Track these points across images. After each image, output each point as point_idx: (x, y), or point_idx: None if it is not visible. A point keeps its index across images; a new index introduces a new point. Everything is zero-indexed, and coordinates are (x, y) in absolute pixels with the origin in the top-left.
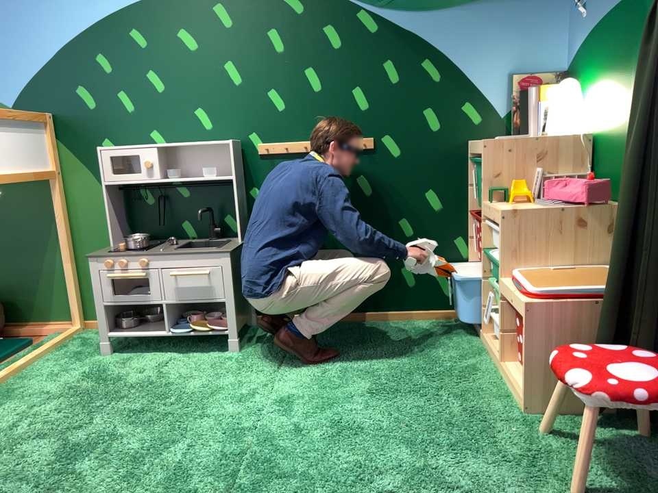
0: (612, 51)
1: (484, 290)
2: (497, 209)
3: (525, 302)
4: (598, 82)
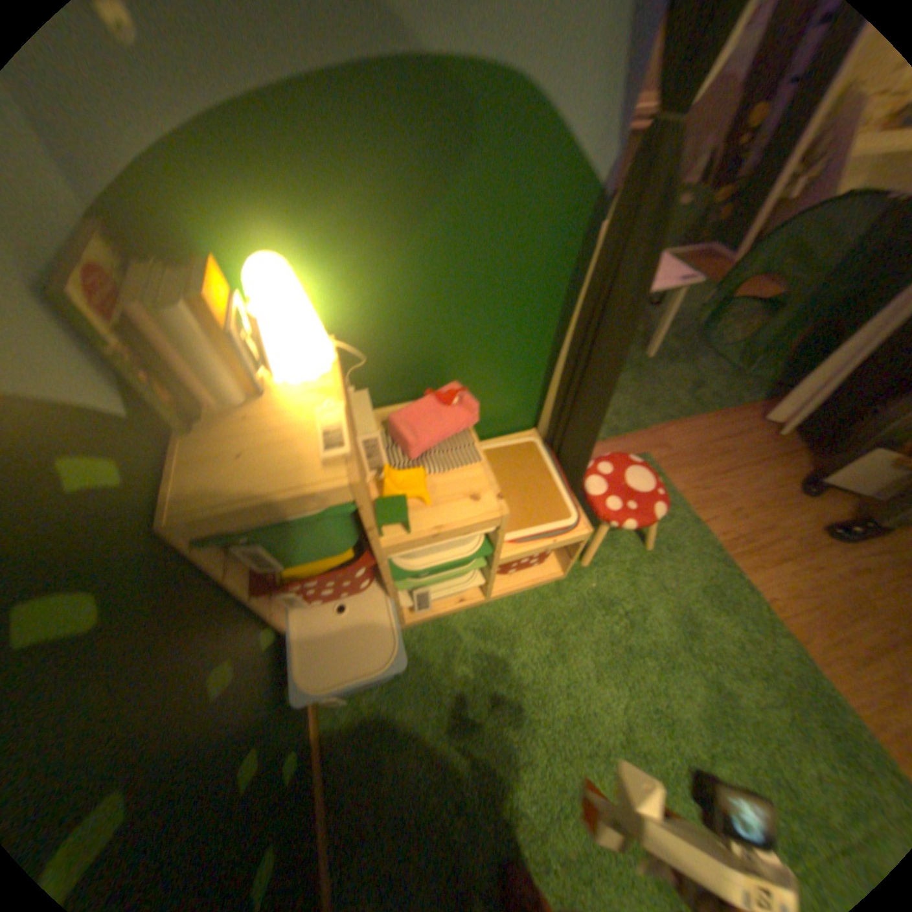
0: (355, 179)
1: (399, 601)
2: (480, 518)
3: (585, 531)
4: (311, 242)
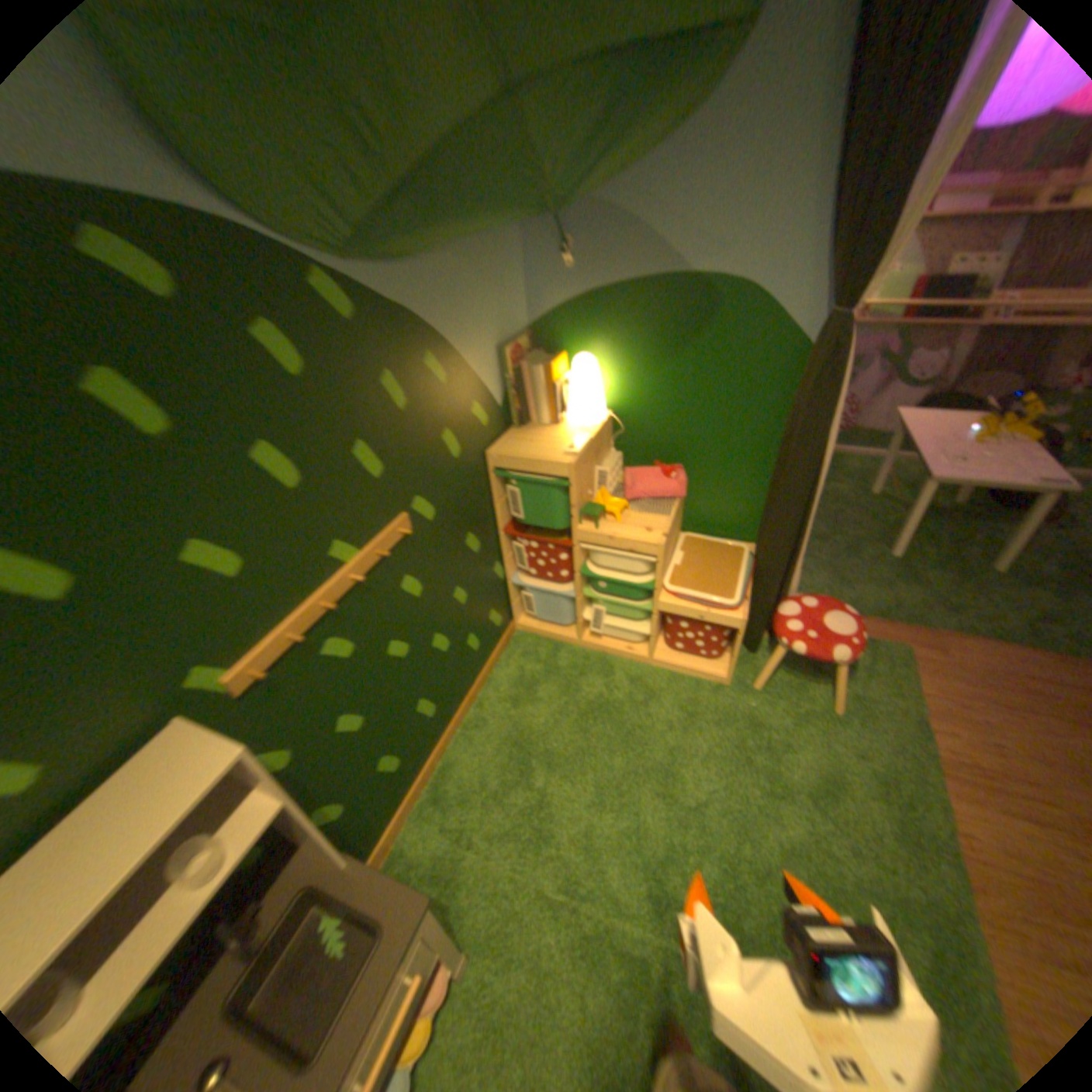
0: (644, 328)
1: (580, 606)
2: (642, 541)
3: (739, 618)
4: (614, 357)
